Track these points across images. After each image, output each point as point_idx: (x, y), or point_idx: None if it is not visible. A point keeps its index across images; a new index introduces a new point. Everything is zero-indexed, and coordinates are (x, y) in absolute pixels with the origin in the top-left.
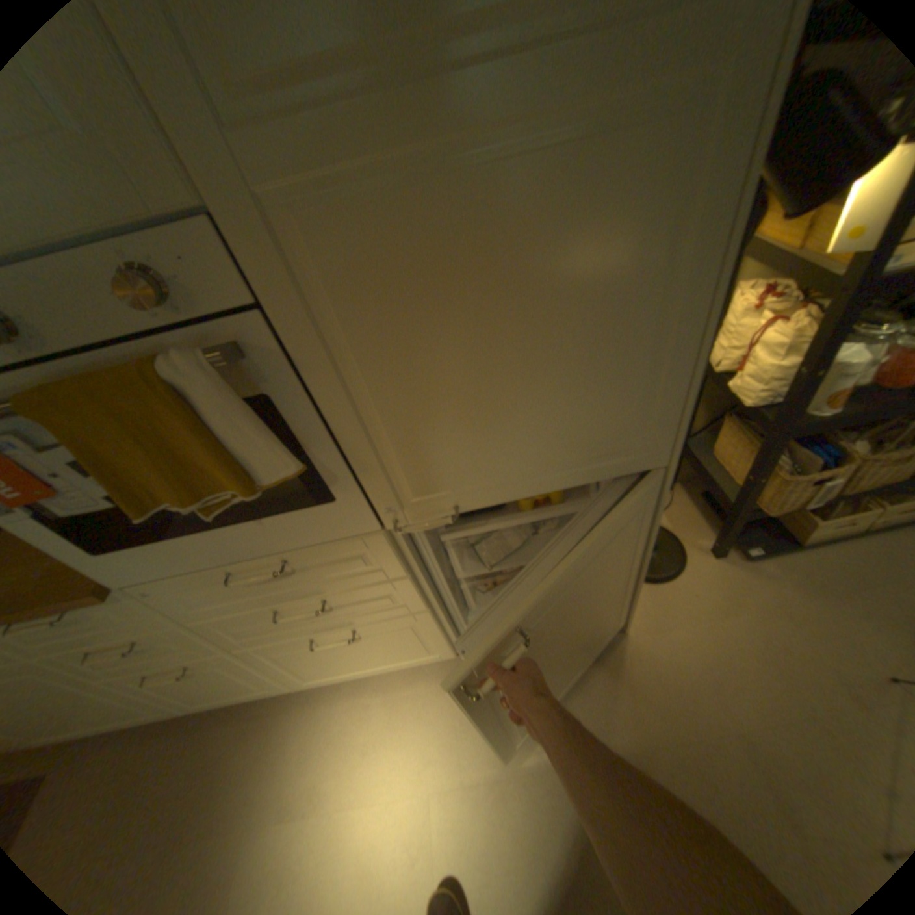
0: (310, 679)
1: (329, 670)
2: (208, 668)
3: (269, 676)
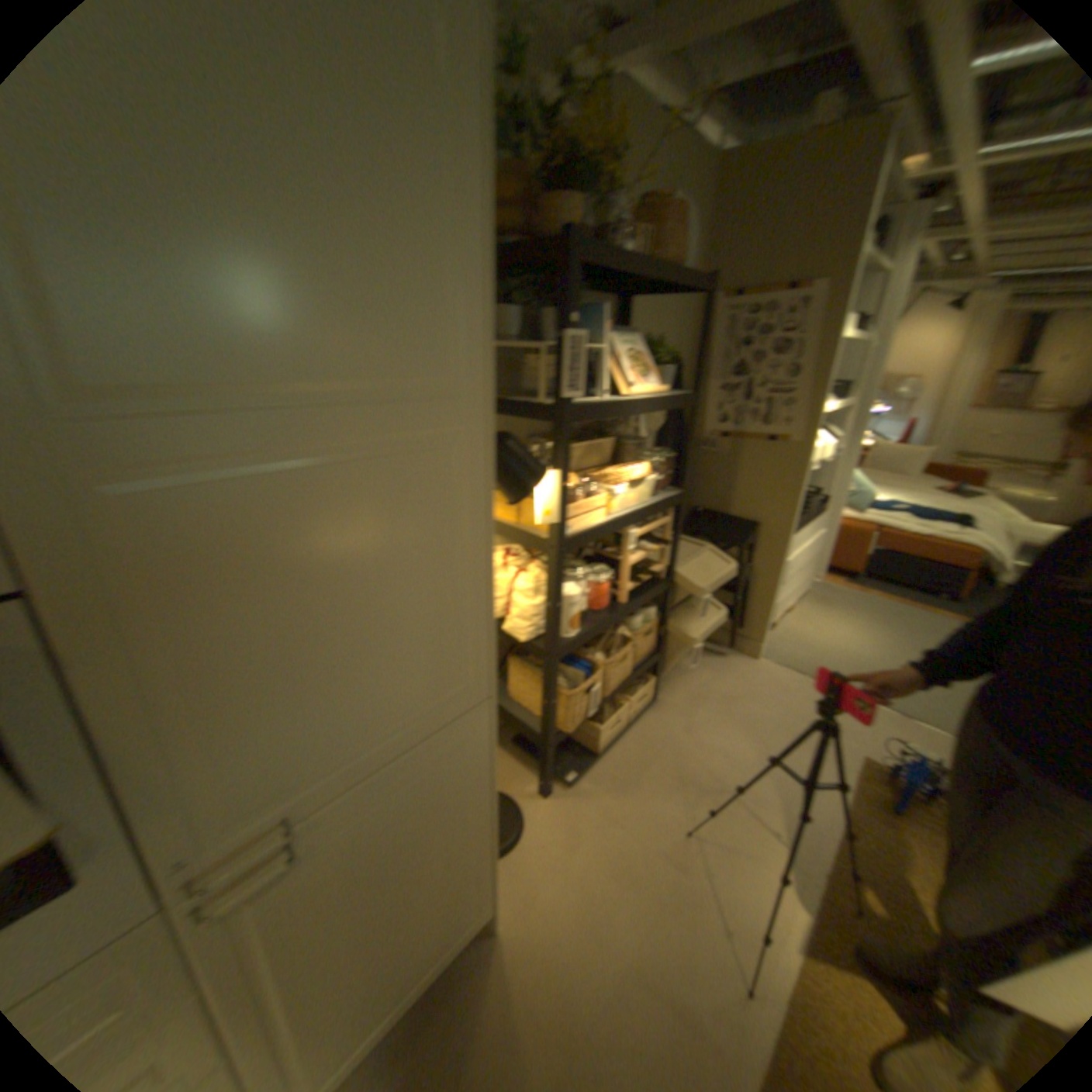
0: None
1: None
2: None
3: None
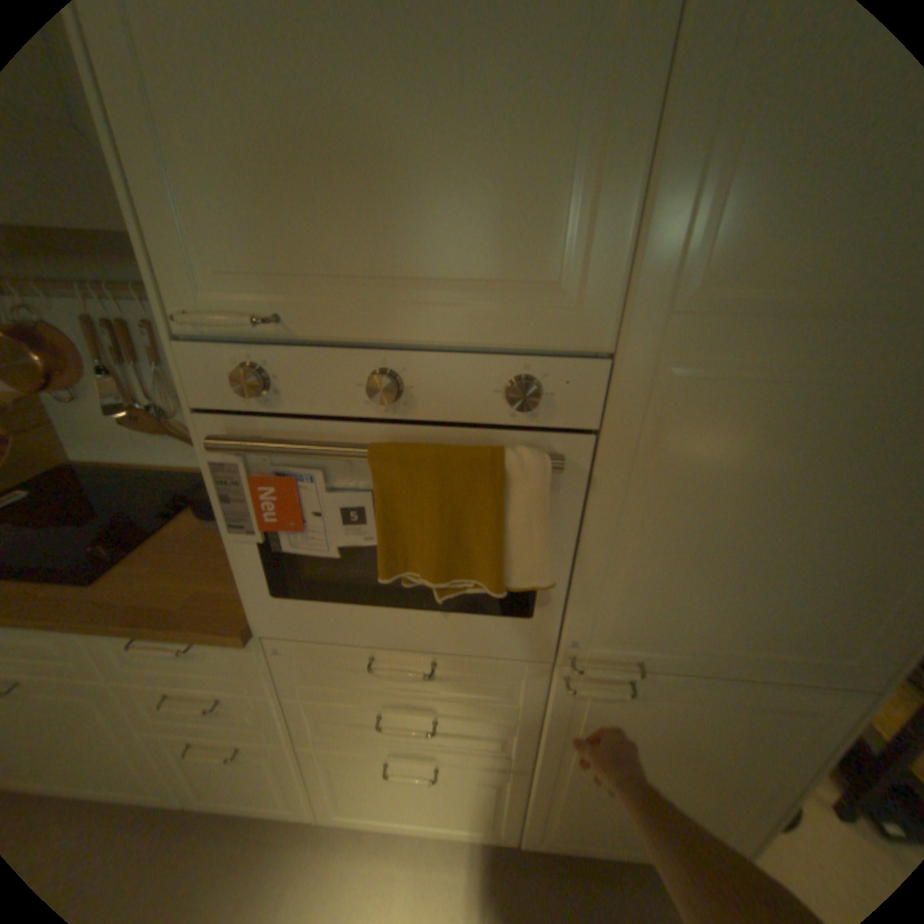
0: (347, 815)
1: (376, 811)
2: (259, 760)
3: (309, 794)
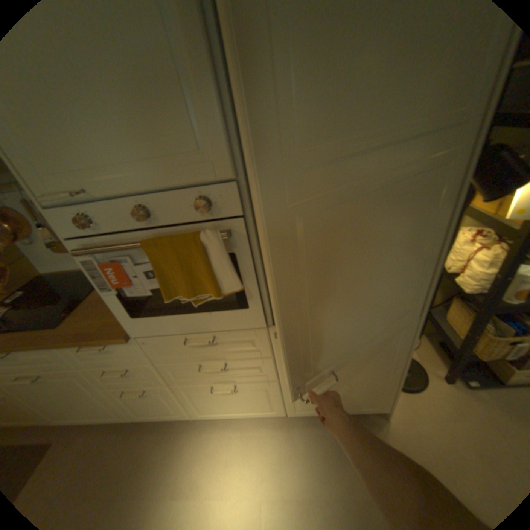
0: (203, 414)
1: (215, 409)
2: (154, 394)
3: (183, 407)
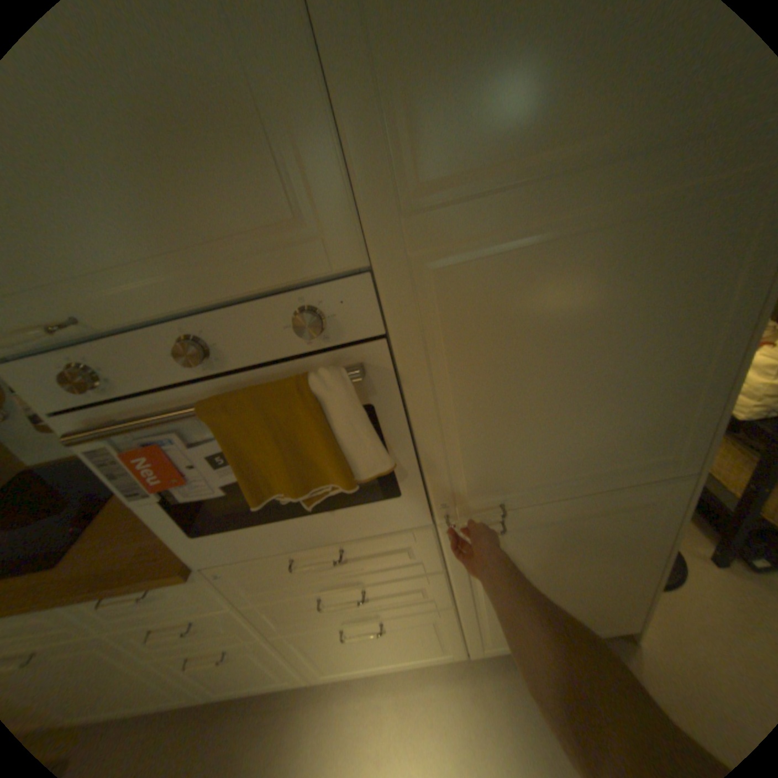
0: (329, 673)
1: (349, 664)
2: (244, 654)
3: (294, 667)
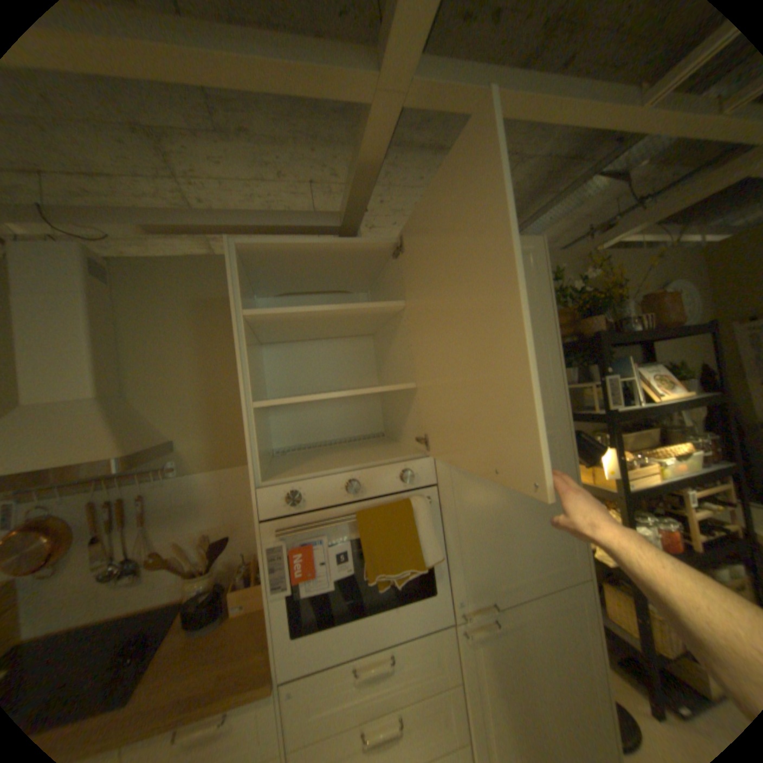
0: None
1: None
2: None
3: None
